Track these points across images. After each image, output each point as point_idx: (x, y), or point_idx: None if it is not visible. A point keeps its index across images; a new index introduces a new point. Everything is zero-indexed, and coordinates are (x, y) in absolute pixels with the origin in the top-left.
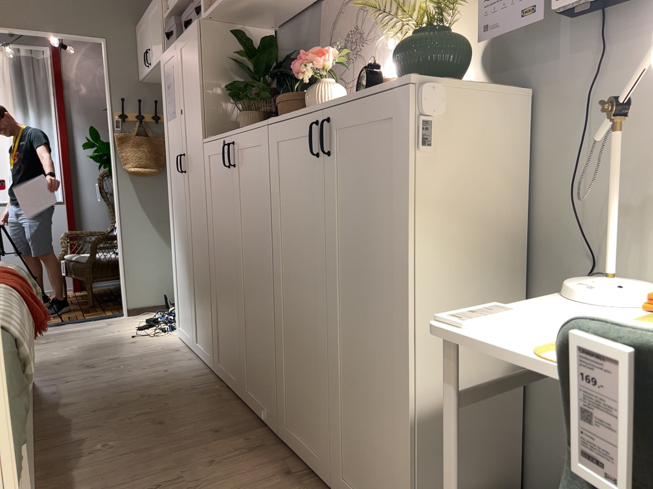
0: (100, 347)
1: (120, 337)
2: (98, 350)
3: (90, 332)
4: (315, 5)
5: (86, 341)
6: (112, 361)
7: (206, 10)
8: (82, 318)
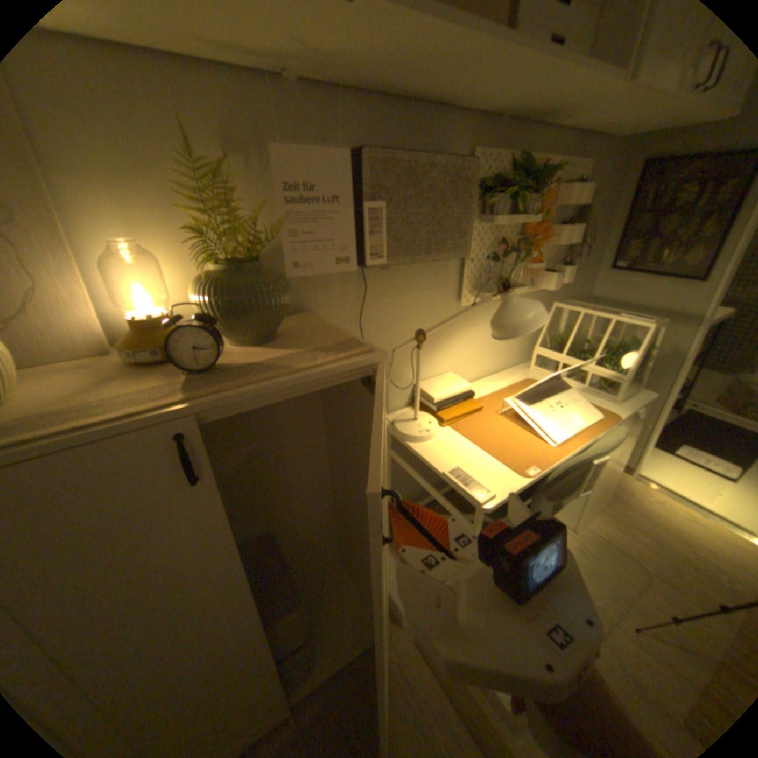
0: None
1: None
2: None
3: None
4: None
5: None
6: None
7: None
8: None
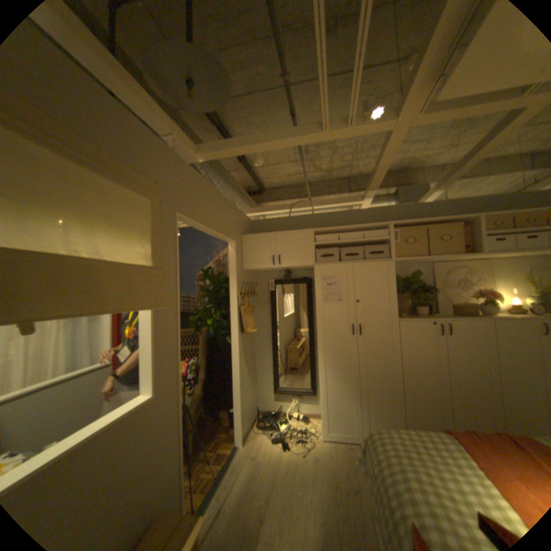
0: (311, 477)
1: (295, 463)
2: (319, 480)
3: (264, 474)
4: (422, 263)
5: (287, 481)
6: (352, 479)
7: (399, 259)
8: (220, 468)
